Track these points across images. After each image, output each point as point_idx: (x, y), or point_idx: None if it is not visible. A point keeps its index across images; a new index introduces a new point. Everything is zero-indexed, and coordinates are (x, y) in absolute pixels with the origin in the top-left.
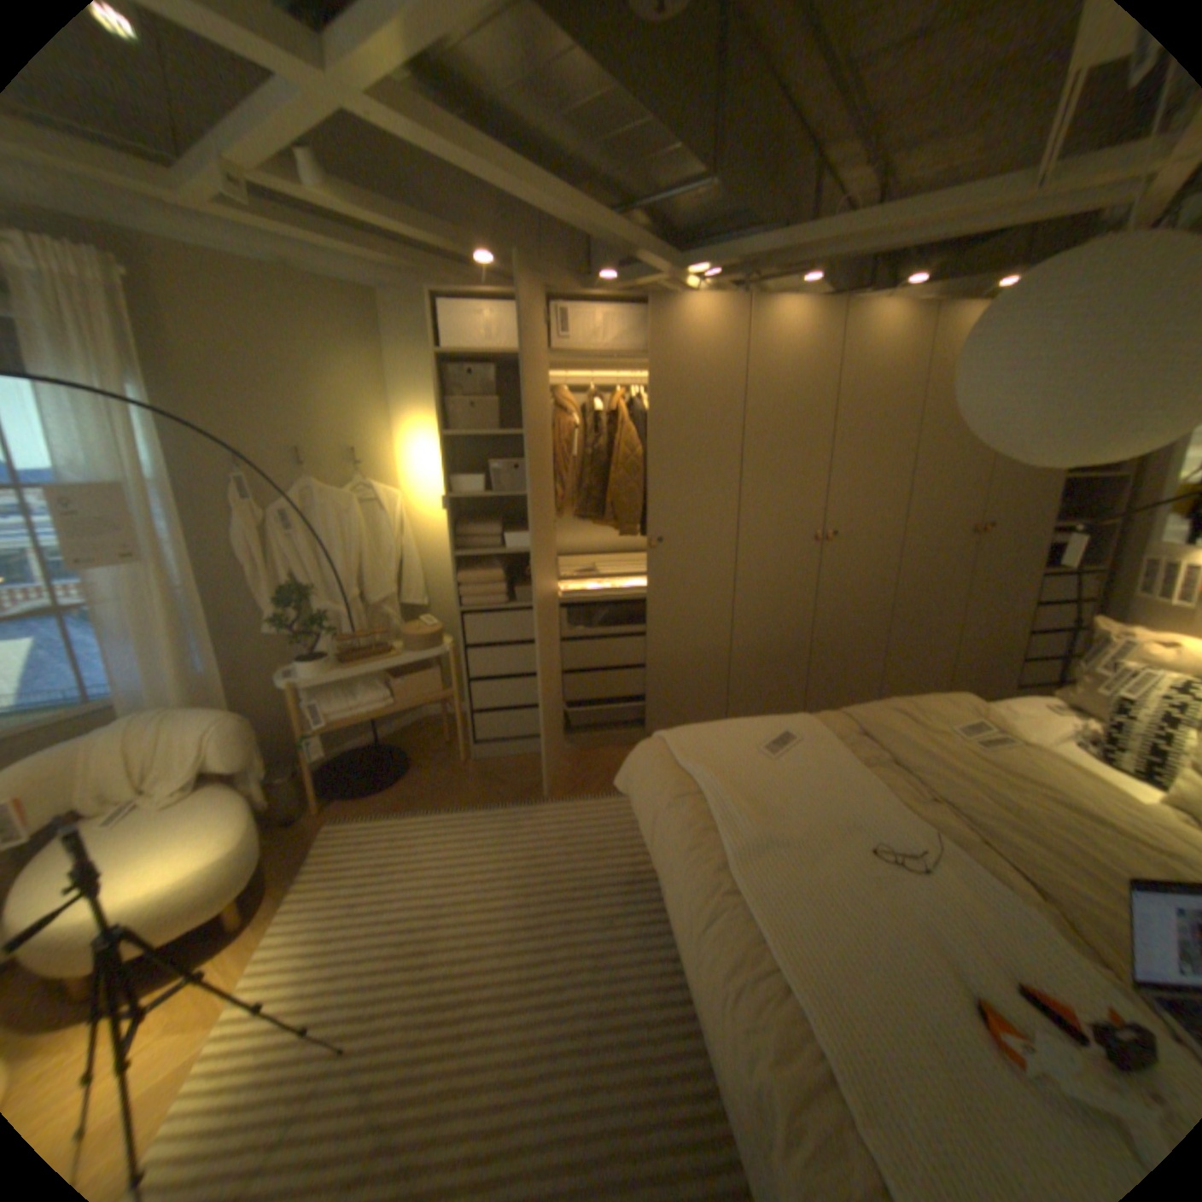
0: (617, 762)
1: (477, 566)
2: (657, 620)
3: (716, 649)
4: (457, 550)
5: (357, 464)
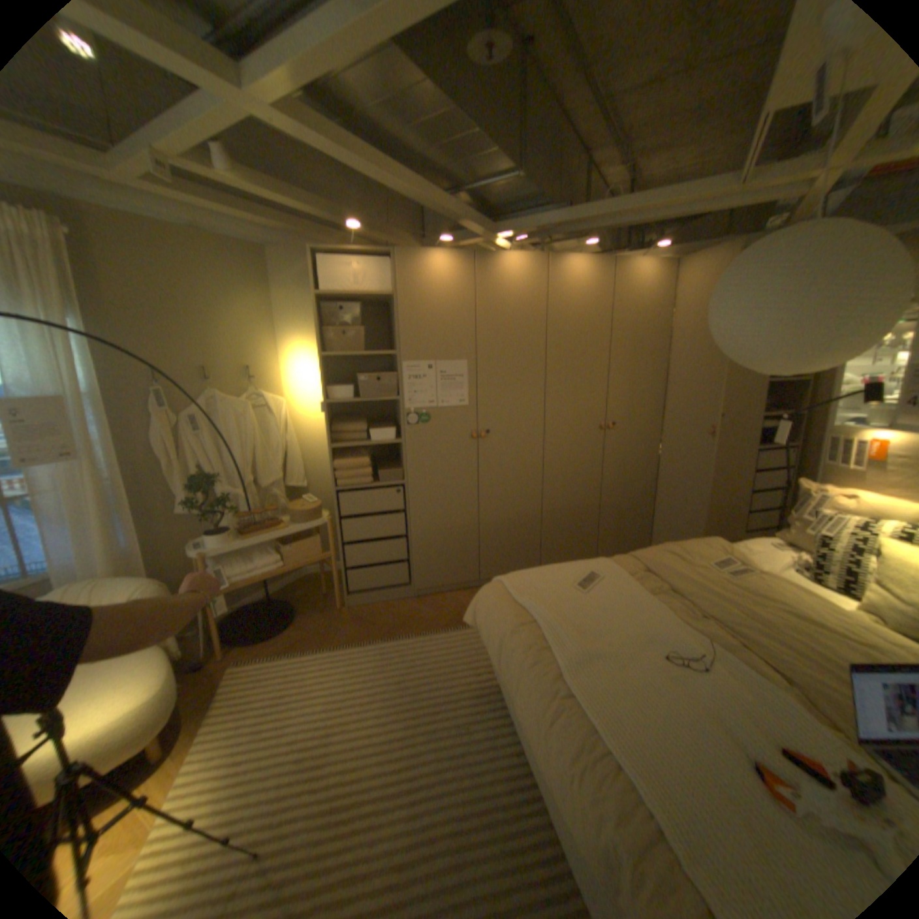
0: (460, 602)
1: (349, 455)
2: (487, 491)
3: (531, 512)
4: (333, 442)
5: (252, 378)
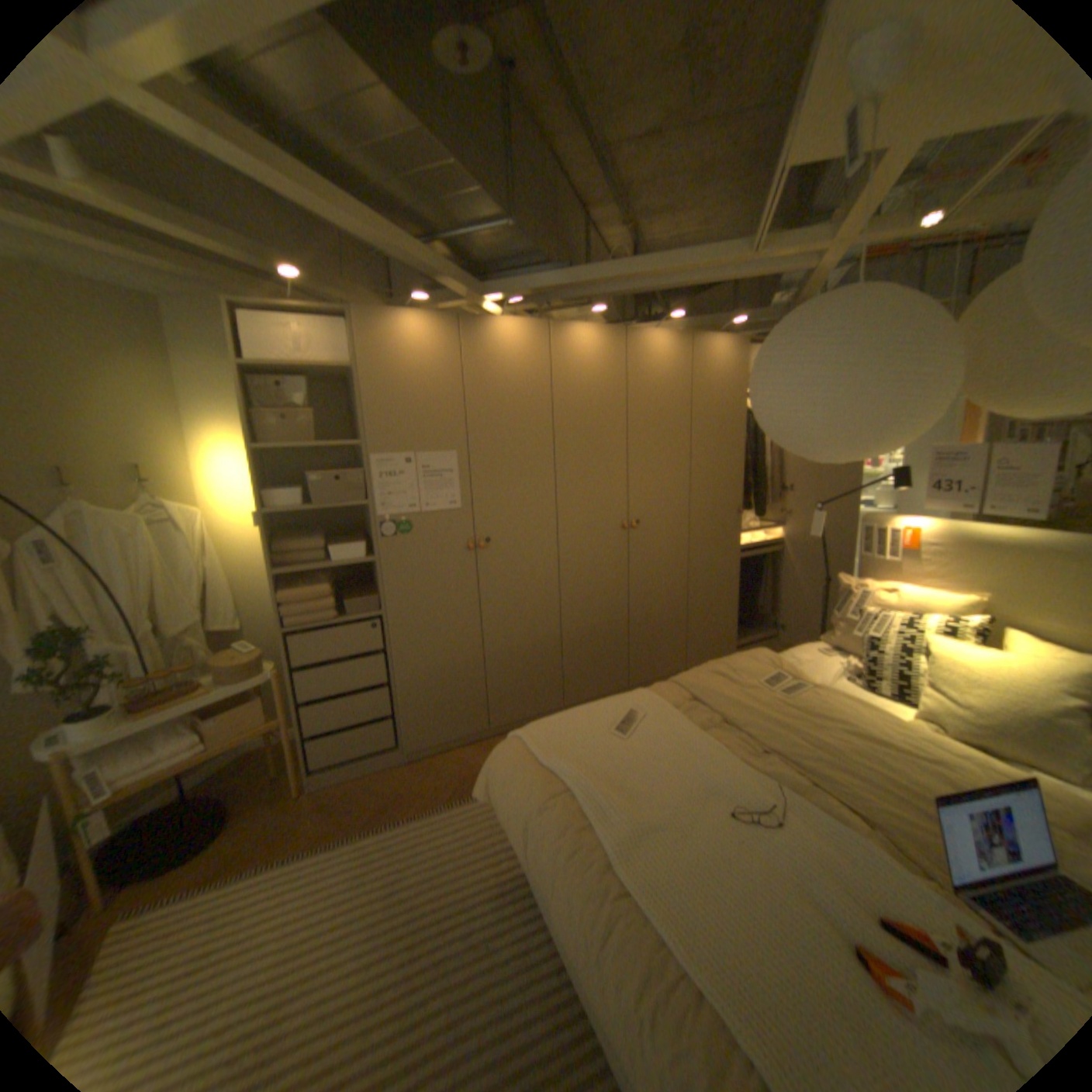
0: (466, 763)
1: (300, 583)
2: (492, 616)
3: (549, 636)
4: (275, 568)
5: (144, 483)
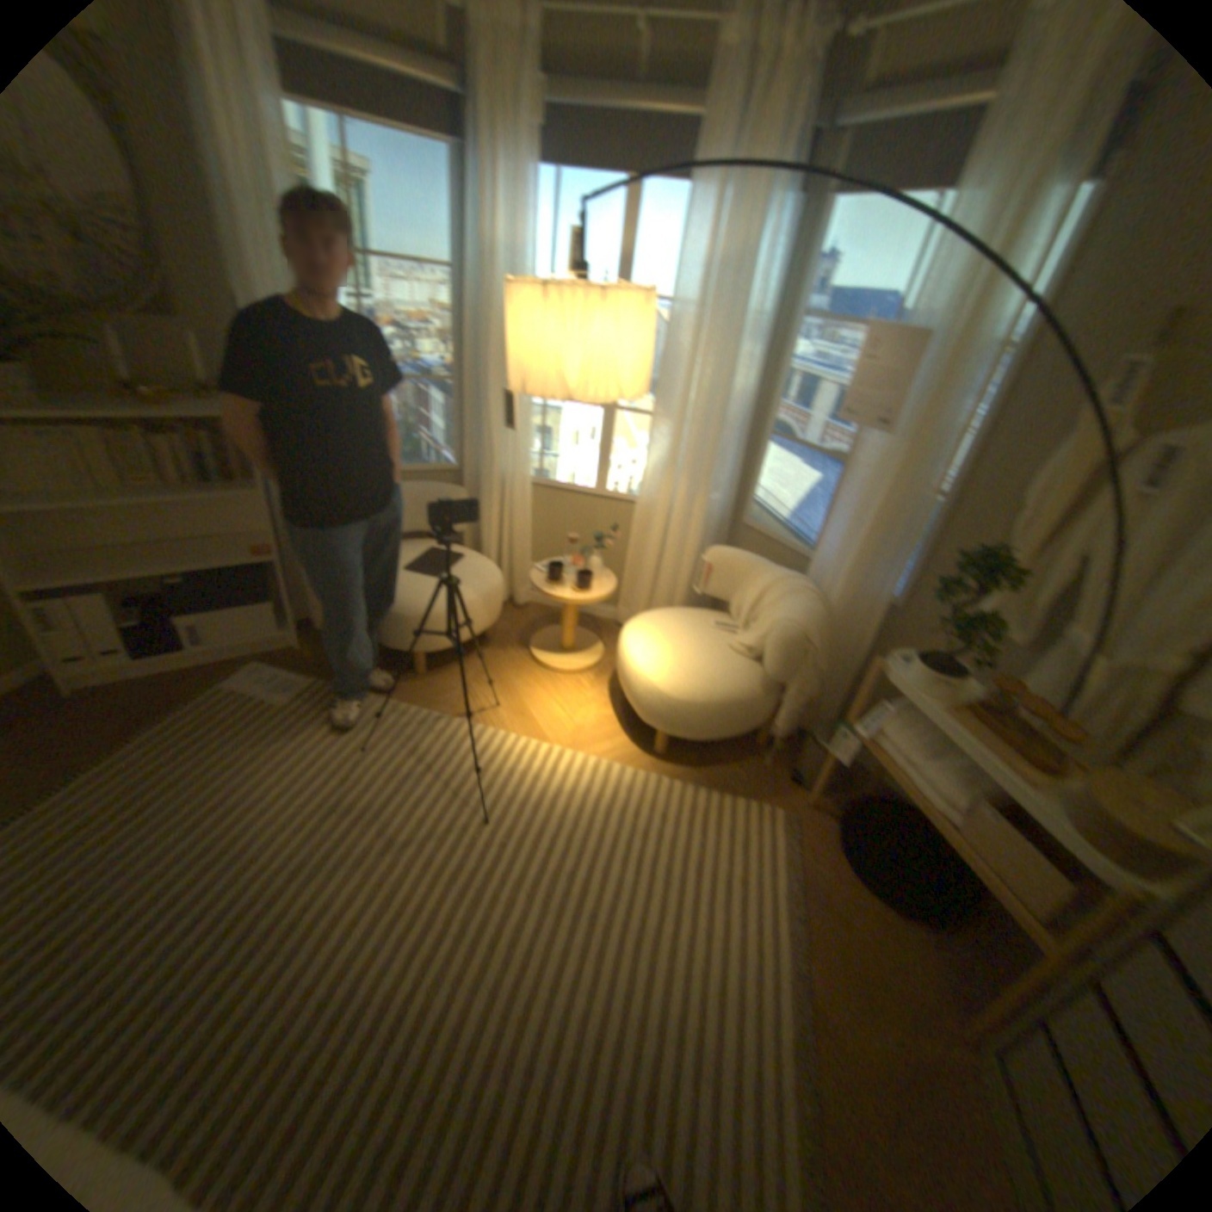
0: None
1: None
2: None
3: None
4: None
5: None
